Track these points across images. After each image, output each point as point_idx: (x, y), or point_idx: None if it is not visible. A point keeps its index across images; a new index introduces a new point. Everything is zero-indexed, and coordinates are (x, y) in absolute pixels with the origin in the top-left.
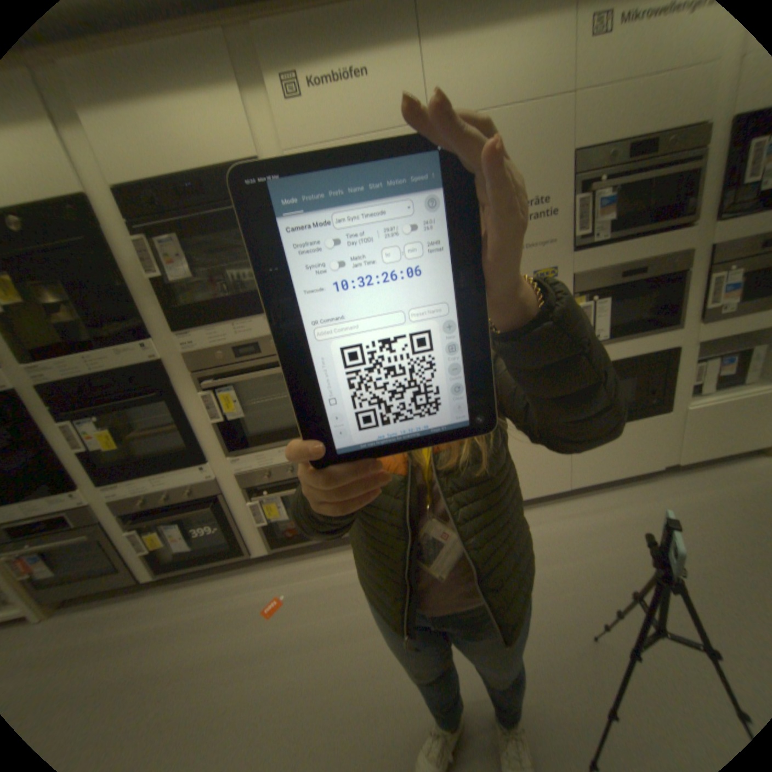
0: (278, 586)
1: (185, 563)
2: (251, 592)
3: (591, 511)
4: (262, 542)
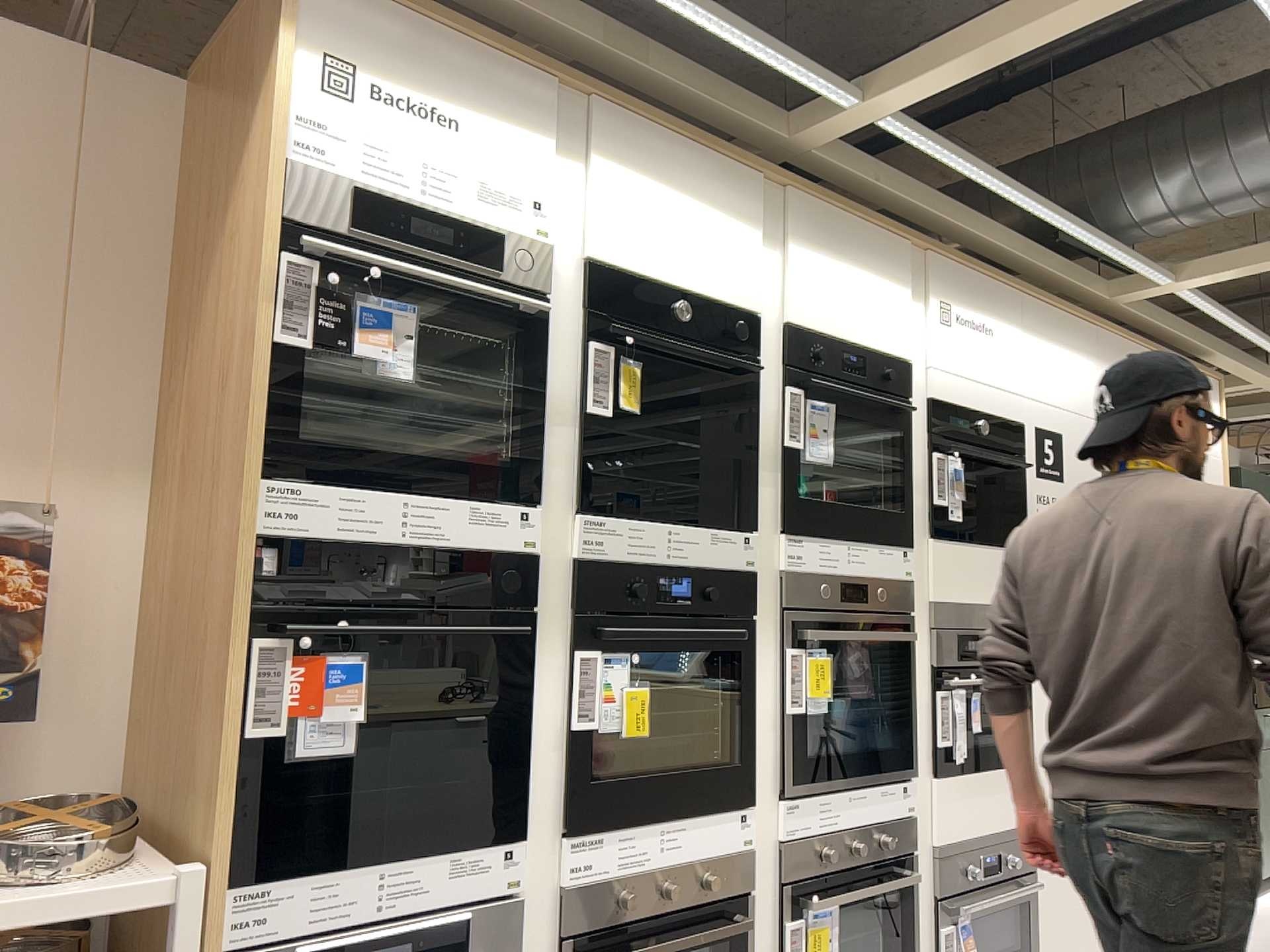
0: None
1: None
2: None
3: None
4: None
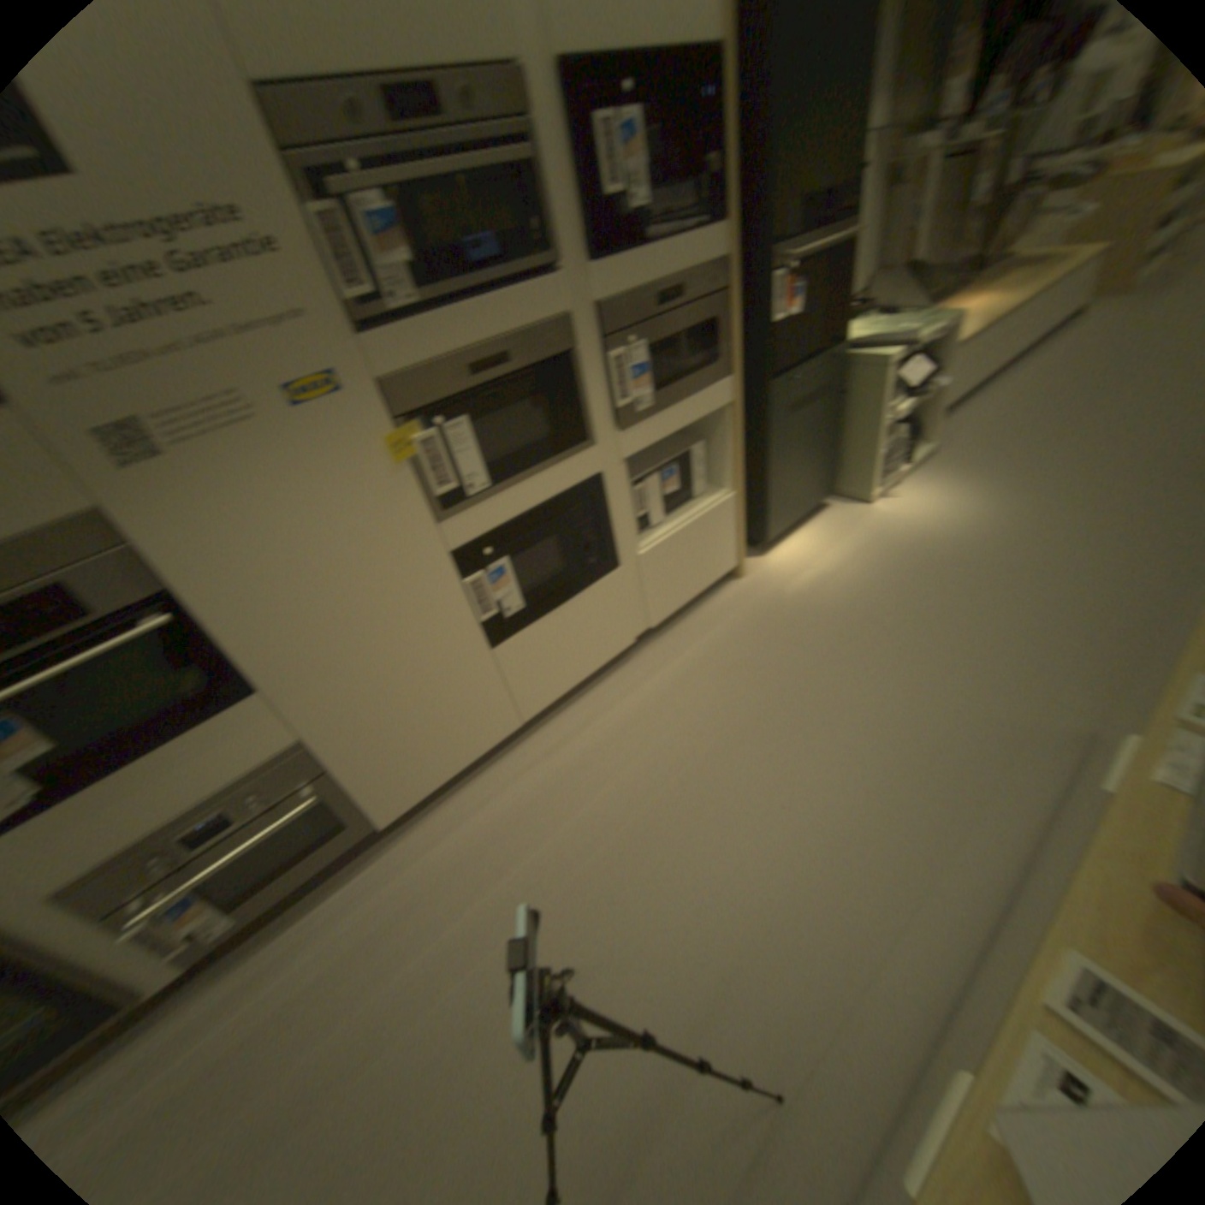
0: None
1: None
2: None
3: (552, 744)
4: None
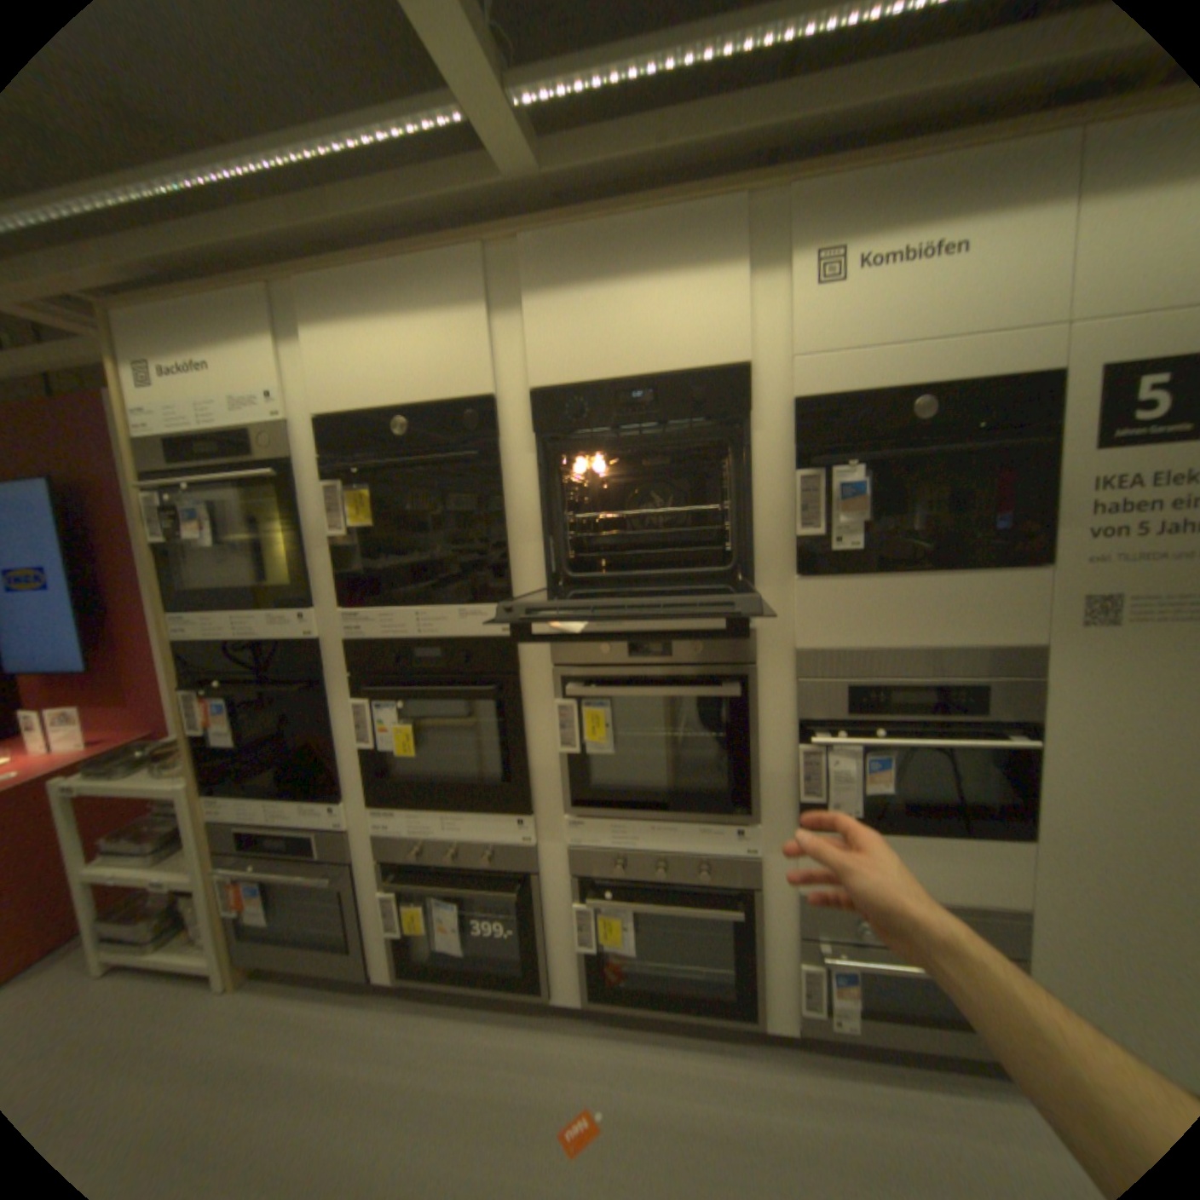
0: (591, 1084)
1: (447, 973)
2: (543, 1076)
3: None
4: (577, 981)
